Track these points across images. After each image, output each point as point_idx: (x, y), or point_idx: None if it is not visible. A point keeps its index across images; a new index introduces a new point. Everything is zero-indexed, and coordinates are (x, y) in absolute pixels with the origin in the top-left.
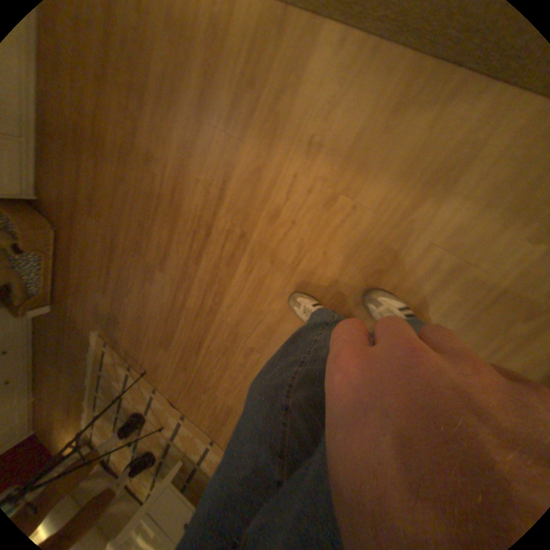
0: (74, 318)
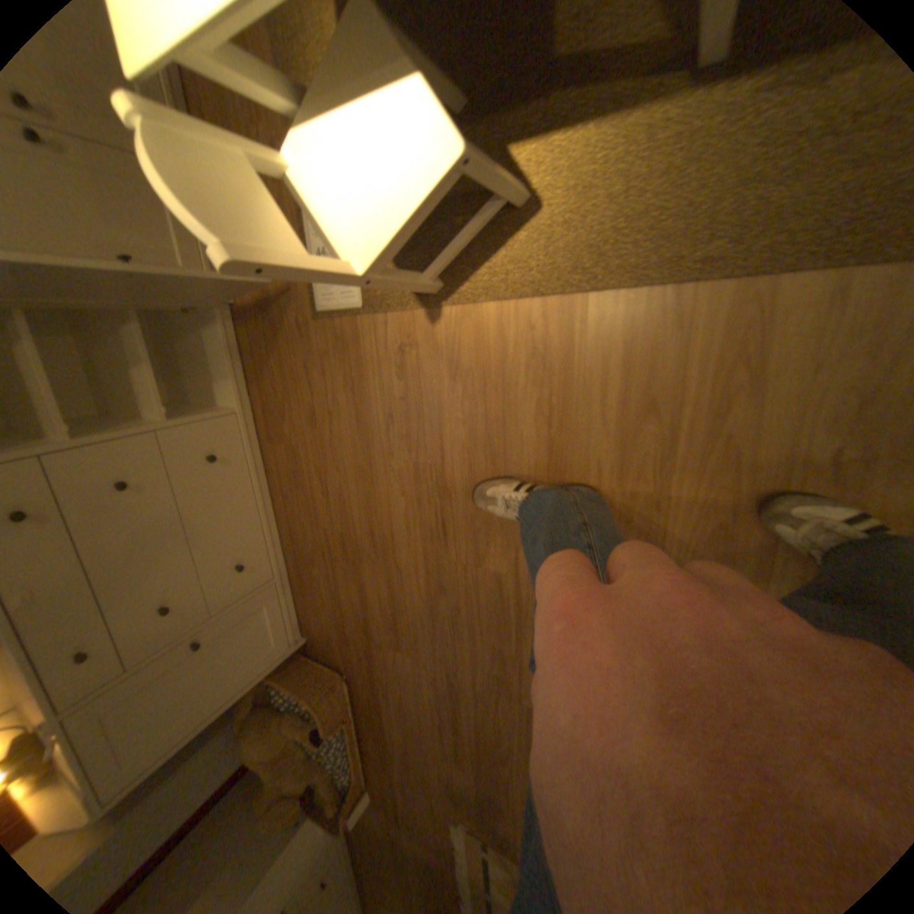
0: (415, 804)
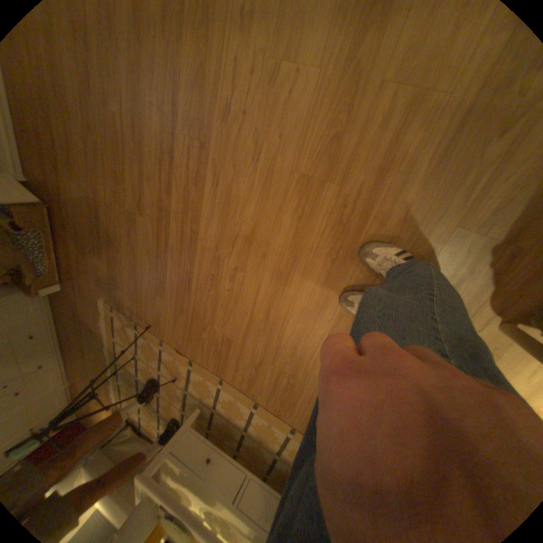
0: (81, 290)
